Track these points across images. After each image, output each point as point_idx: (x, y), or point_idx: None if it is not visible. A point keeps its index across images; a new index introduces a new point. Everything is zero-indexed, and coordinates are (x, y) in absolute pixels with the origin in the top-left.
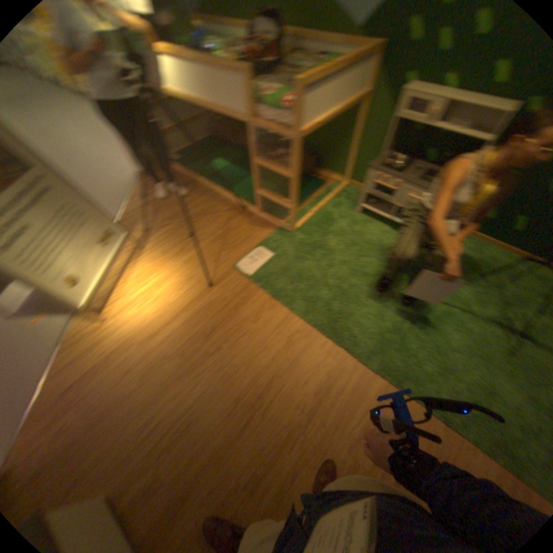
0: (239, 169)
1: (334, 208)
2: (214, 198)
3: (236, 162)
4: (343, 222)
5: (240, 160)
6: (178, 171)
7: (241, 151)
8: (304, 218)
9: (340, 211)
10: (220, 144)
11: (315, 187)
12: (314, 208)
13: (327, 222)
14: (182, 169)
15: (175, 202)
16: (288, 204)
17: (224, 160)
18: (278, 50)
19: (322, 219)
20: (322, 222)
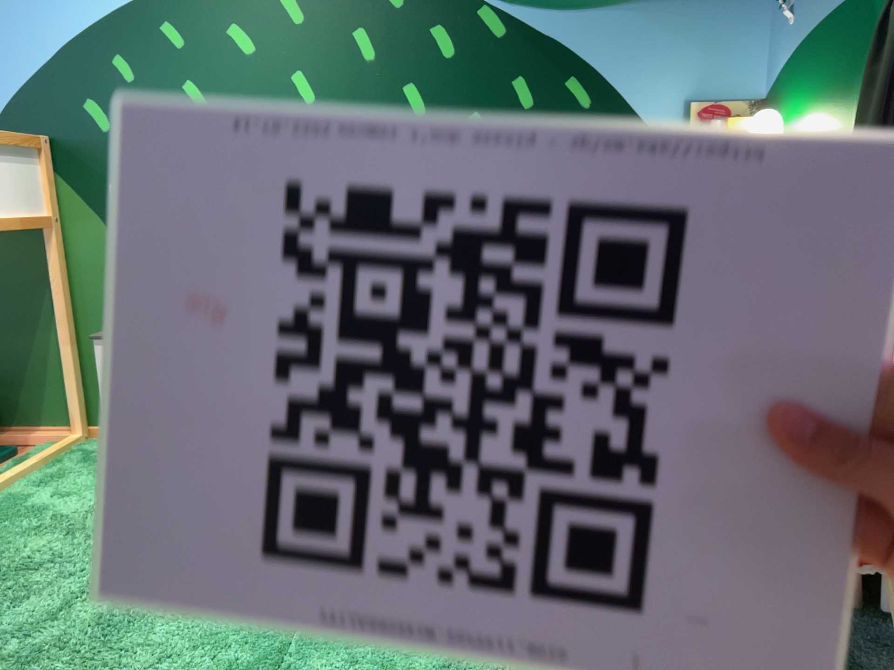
0: None
1: (37, 486)
2: None
3: None
4: (66, 502)
5: None
6: None
7: None
8: None
9: (57, 487)
10: None
11: None
12: None
13: (10, 517)
14: None
15: None
16: None
17: None
18: None
19: None
20: None
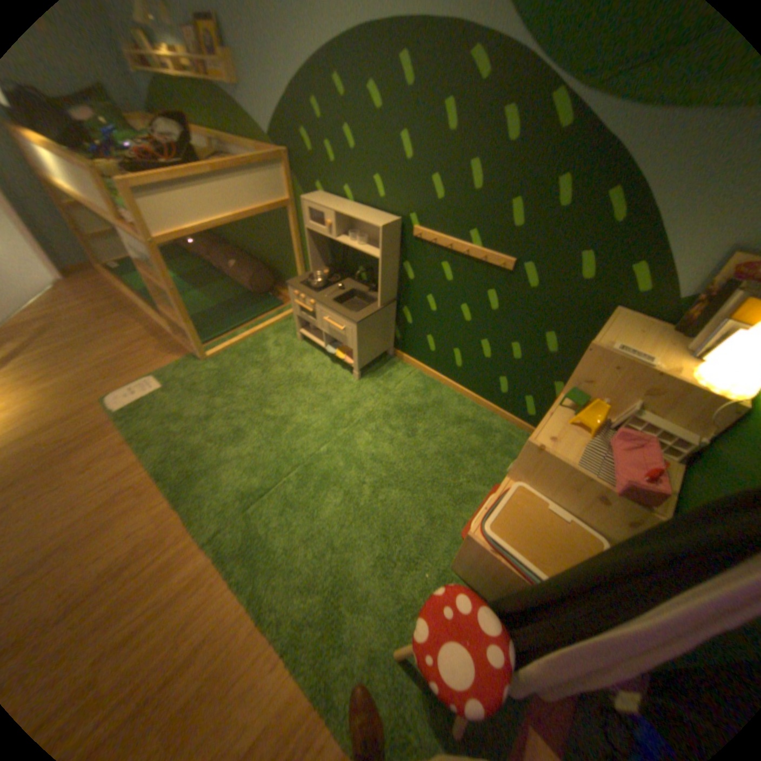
0: (183, 283)
1: (274, 334)
2: (130, 316)
3: (184, 275)
4: (275, 350)
5: (191, 273)
6: (106, 283)
7: (199, 264)
8: (224, 344)
9: (279, 338)
10: (177, 255)
11: (265, 307)
12: (248, 333)
13: (255, 350)
14: (110, 281)
15: (76, 319)
16: (182, 324)
17: (170, 273)
18: (195, 153)
19: (250, 346)
20: (248, 350)
